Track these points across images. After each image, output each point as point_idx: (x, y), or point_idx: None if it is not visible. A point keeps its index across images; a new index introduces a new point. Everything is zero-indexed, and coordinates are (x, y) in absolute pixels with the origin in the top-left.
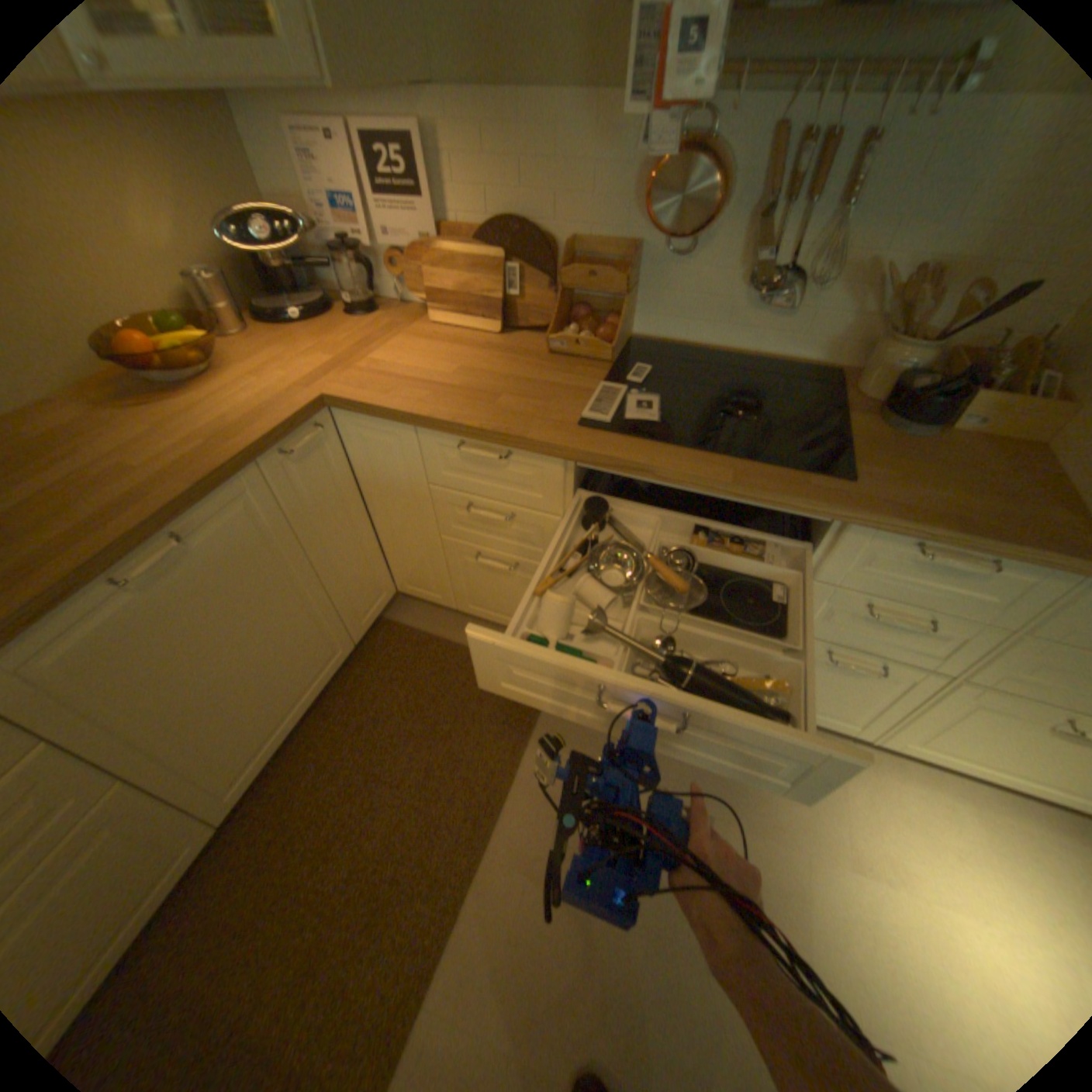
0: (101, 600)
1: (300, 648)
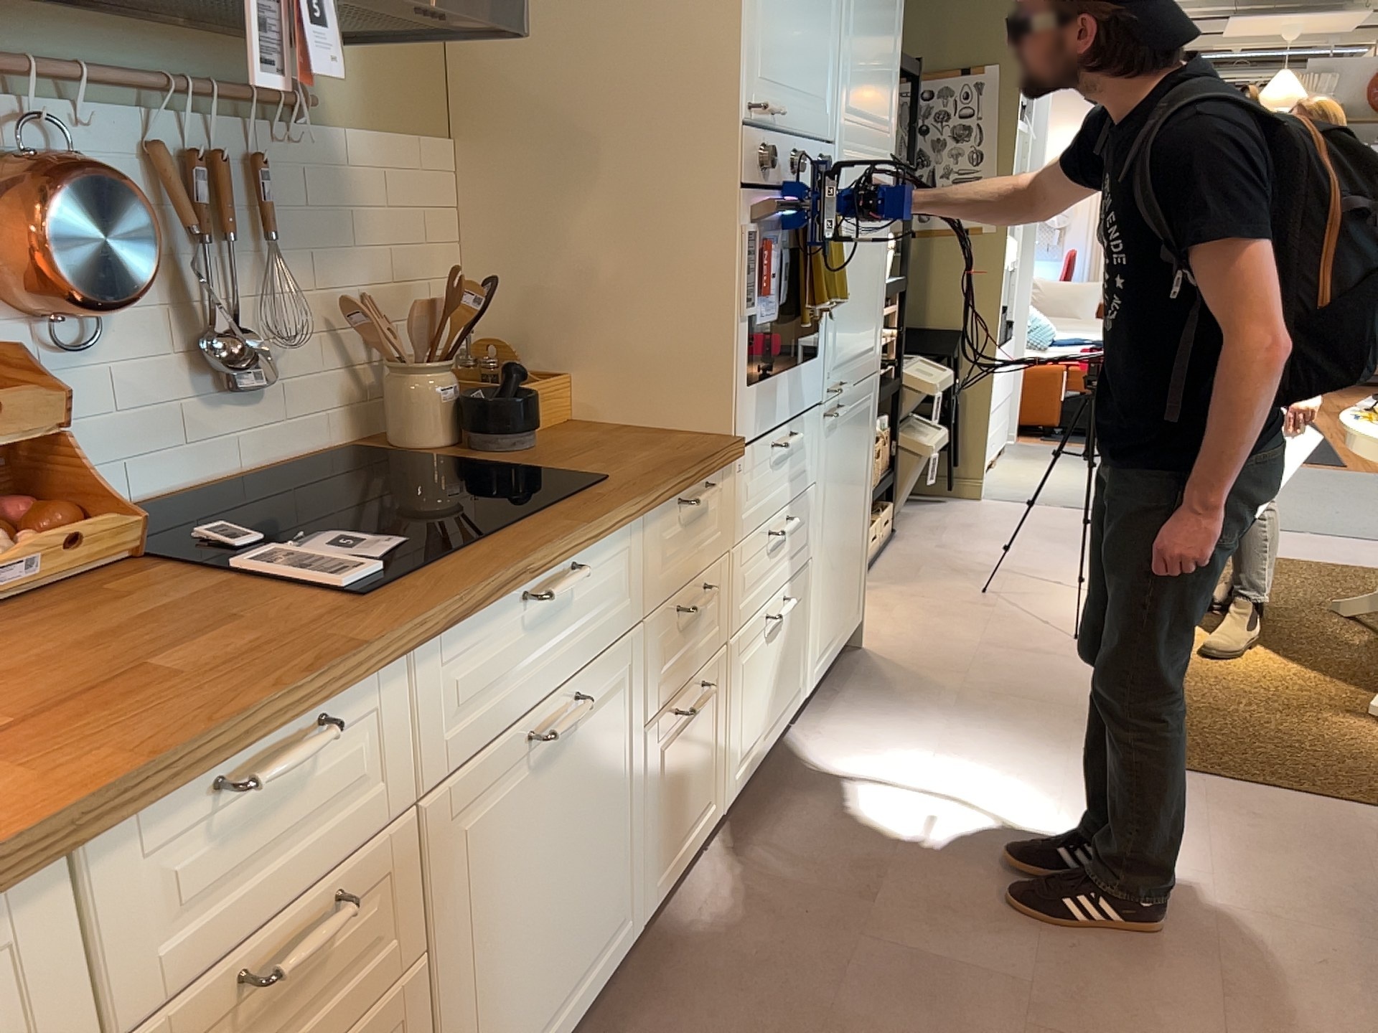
0: None
1: None
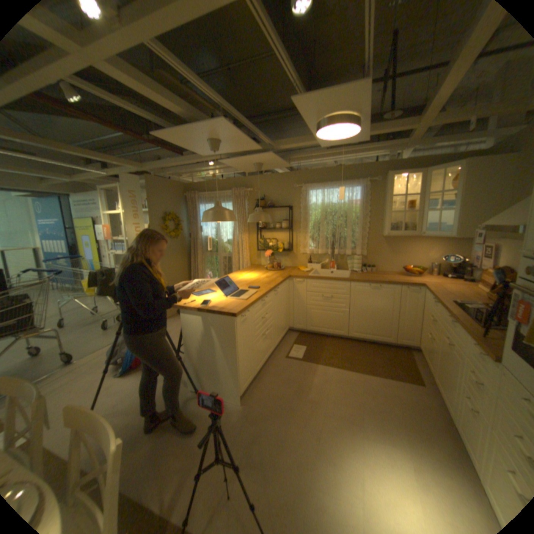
0: (367, 286)
1: (385, 326)
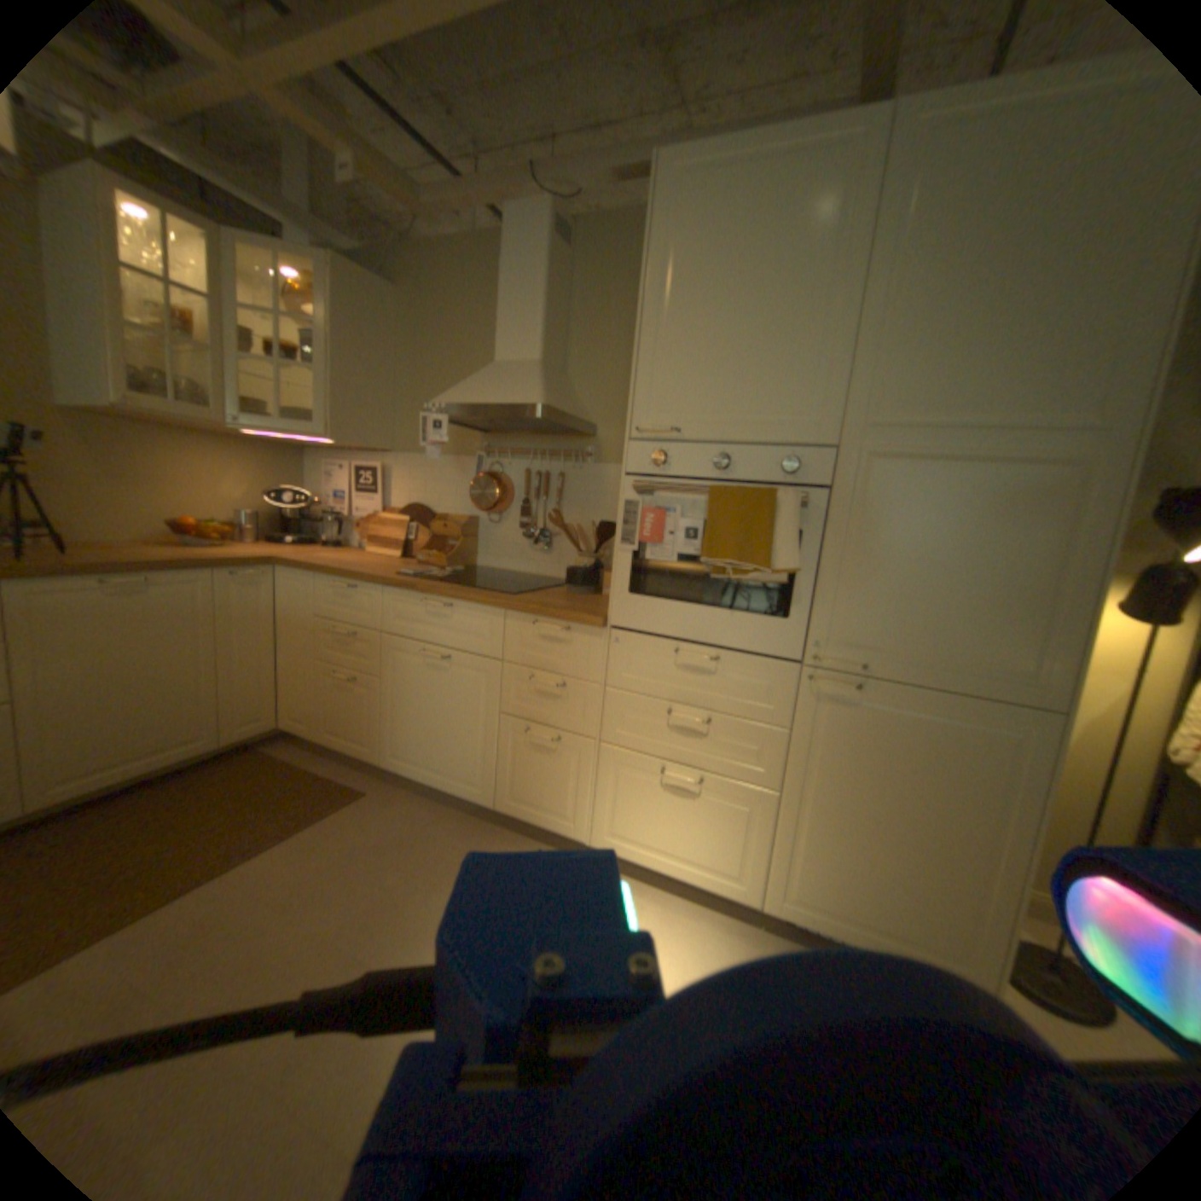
0: (86, 590)
1: (173, 712)
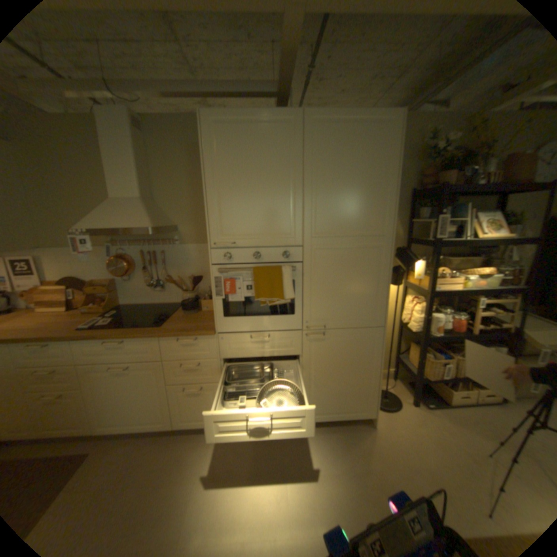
0: None
1: None
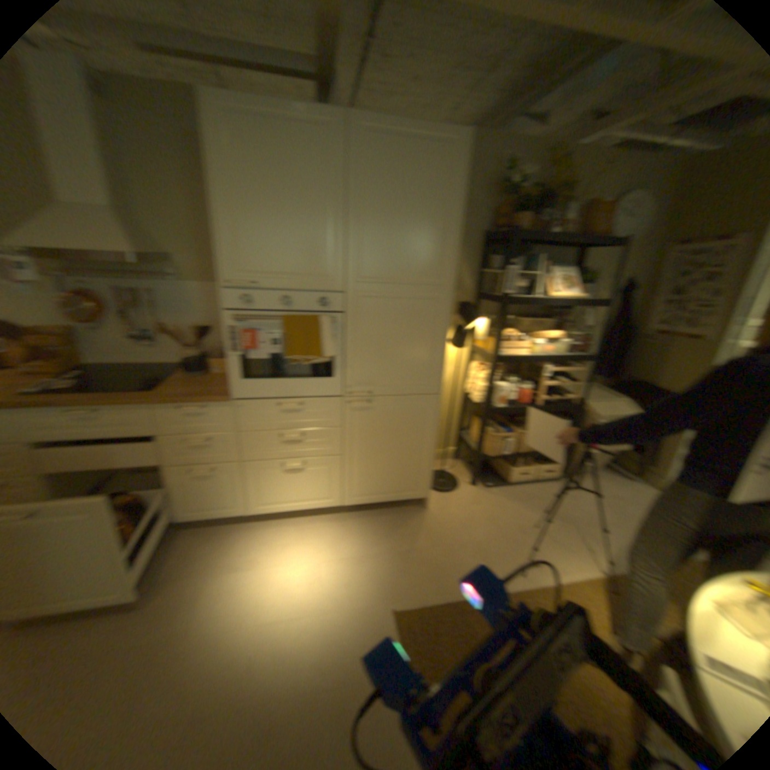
0: None
1: None
